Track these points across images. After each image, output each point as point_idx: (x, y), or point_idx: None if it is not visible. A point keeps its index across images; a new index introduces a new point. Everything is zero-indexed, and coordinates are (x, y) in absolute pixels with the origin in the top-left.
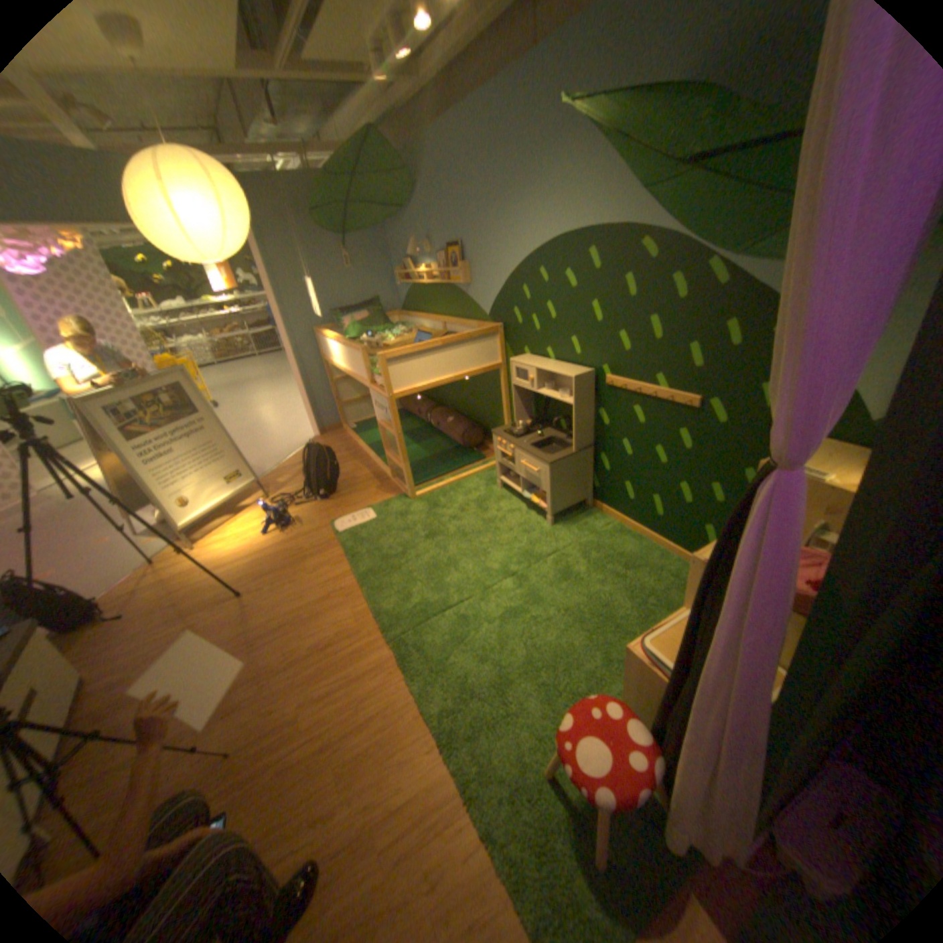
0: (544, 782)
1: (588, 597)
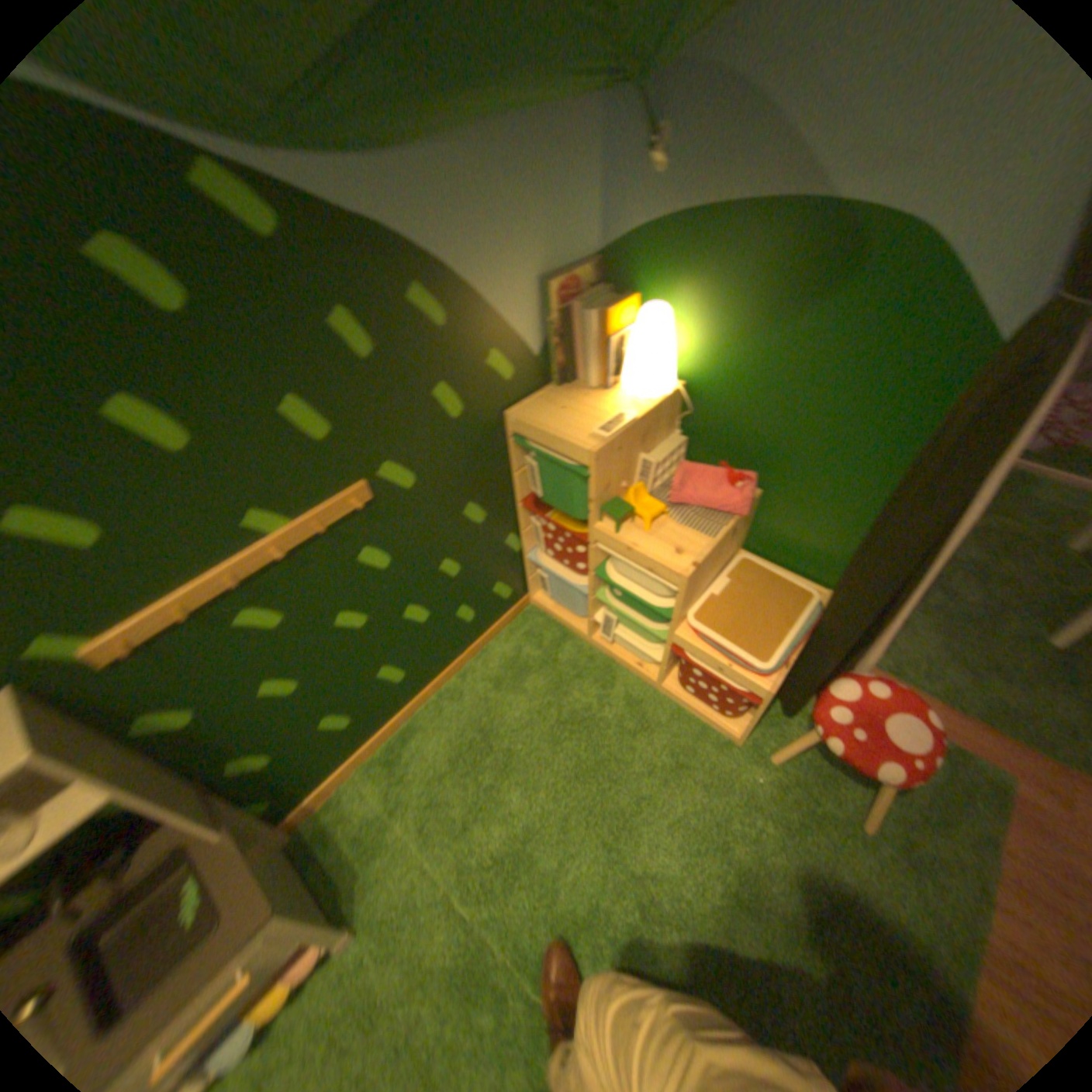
0: (877, 831)
1: (562, 809)
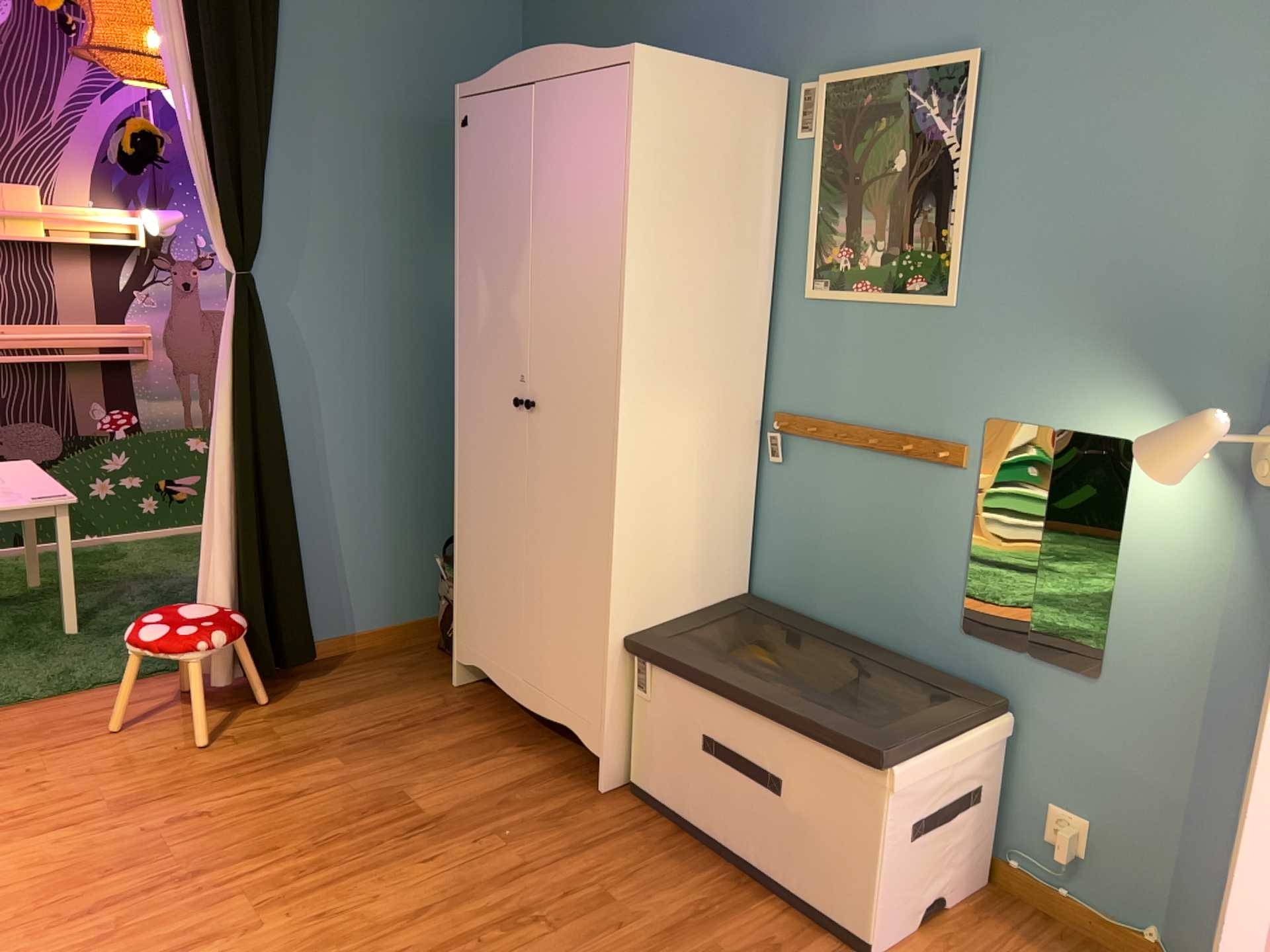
0: None
1: None
